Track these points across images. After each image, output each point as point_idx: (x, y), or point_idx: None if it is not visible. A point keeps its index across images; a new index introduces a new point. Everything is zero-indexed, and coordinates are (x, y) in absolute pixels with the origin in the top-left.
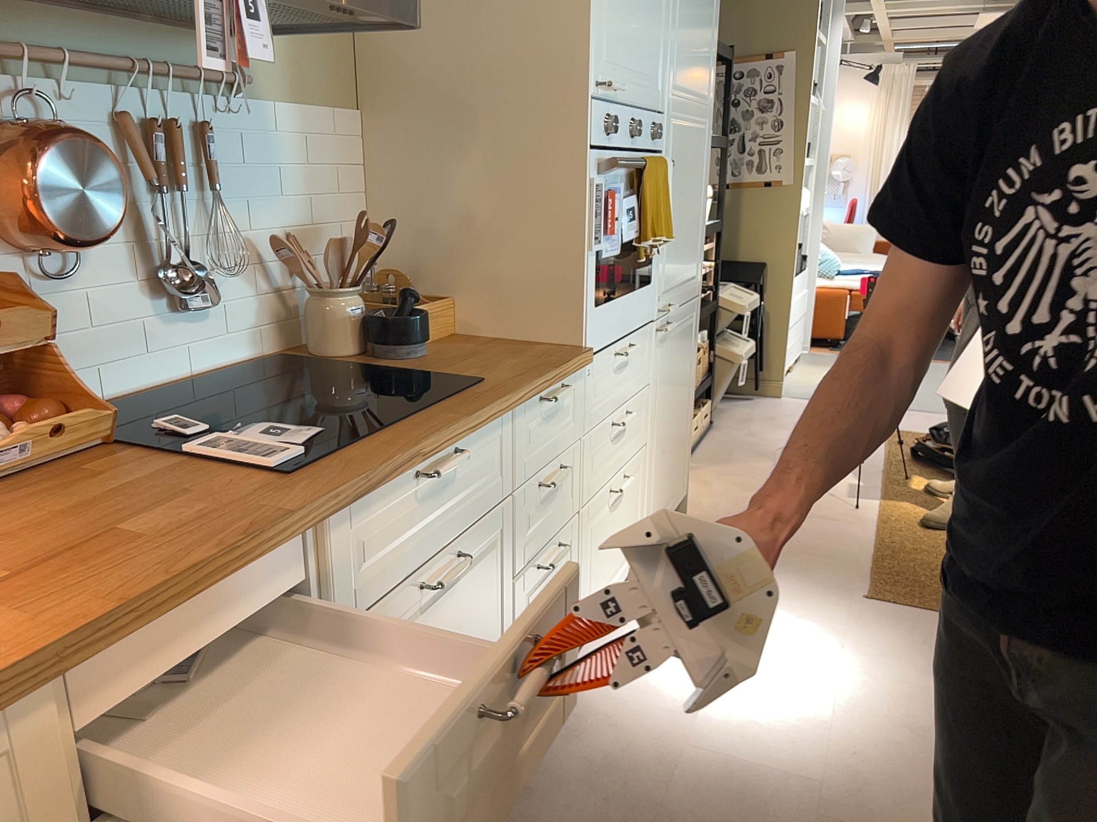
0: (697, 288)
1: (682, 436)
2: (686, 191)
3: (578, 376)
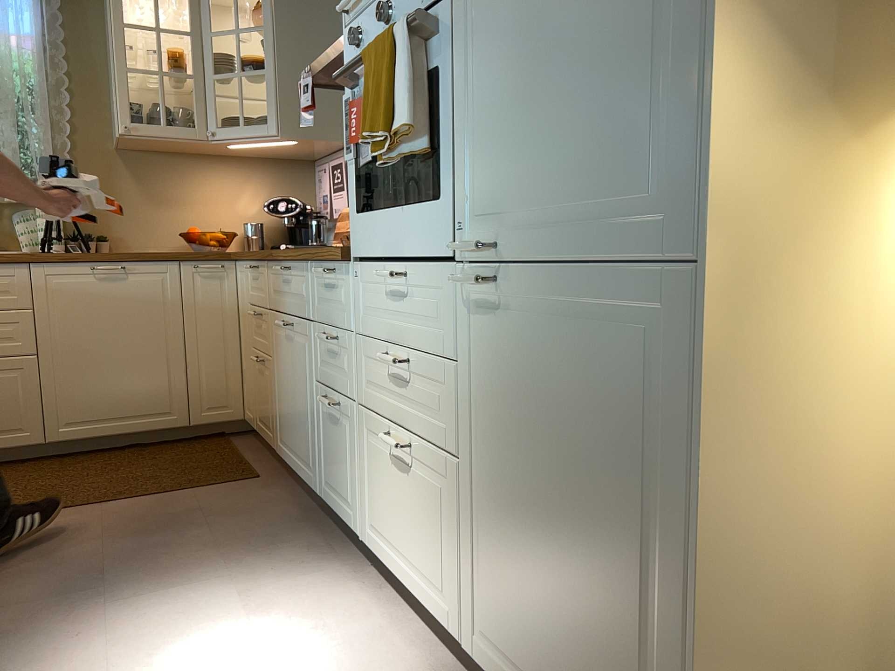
0: (678, 240)
1: (626, 637)
2: (548, 4)
3: (347, 271)
